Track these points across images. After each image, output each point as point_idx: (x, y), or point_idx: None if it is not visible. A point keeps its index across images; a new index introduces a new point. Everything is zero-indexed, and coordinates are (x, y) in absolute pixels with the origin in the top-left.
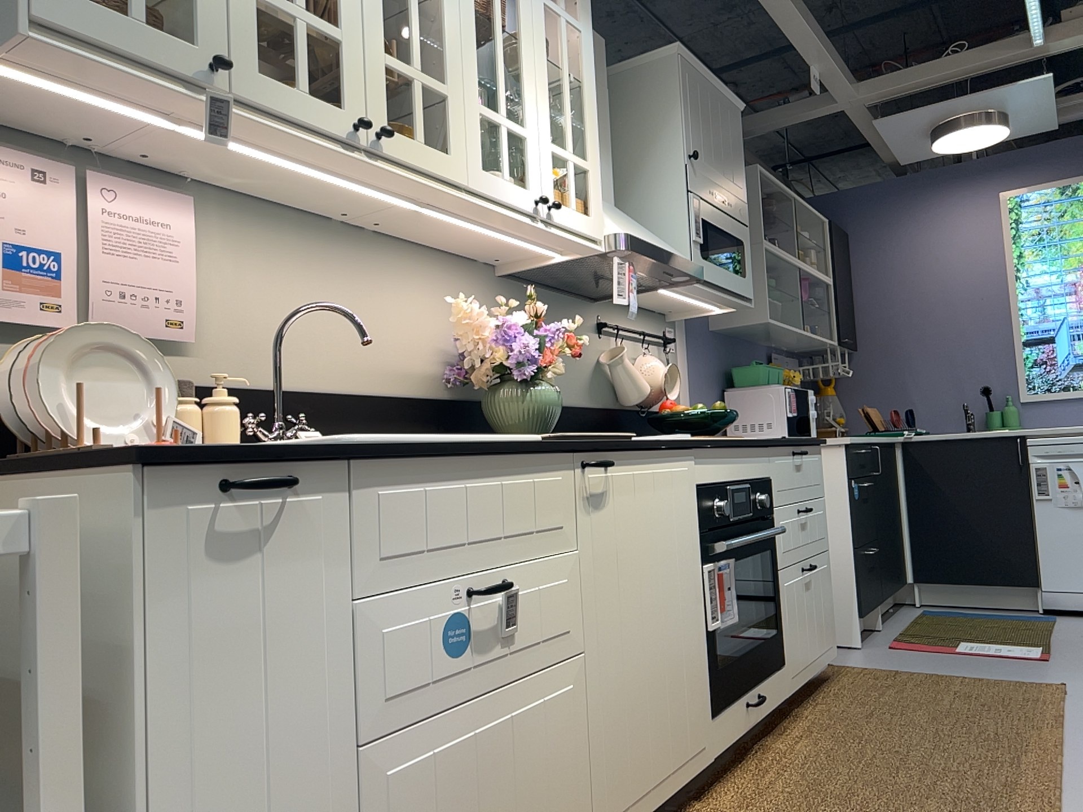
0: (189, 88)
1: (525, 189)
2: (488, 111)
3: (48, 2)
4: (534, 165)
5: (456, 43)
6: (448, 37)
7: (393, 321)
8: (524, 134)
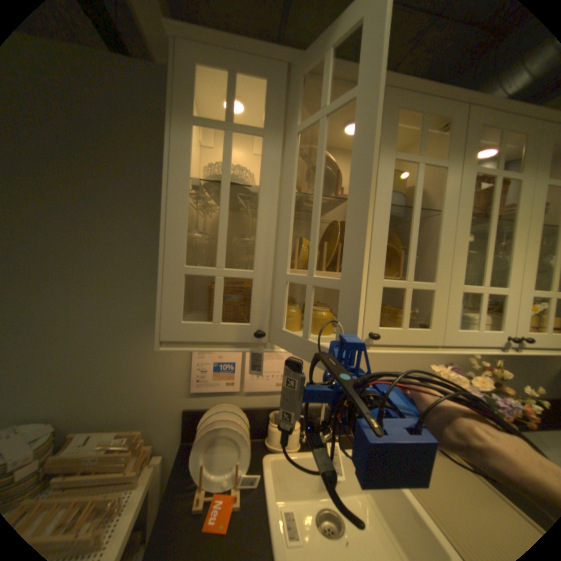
0: (246, 345)
1: (500, 333)
2: (472, 287)
3: (171, 331)
4: (512, 312)
5: (449, 249)
6: (442, 248)
7: (400, 365)
8: (505, 293)
